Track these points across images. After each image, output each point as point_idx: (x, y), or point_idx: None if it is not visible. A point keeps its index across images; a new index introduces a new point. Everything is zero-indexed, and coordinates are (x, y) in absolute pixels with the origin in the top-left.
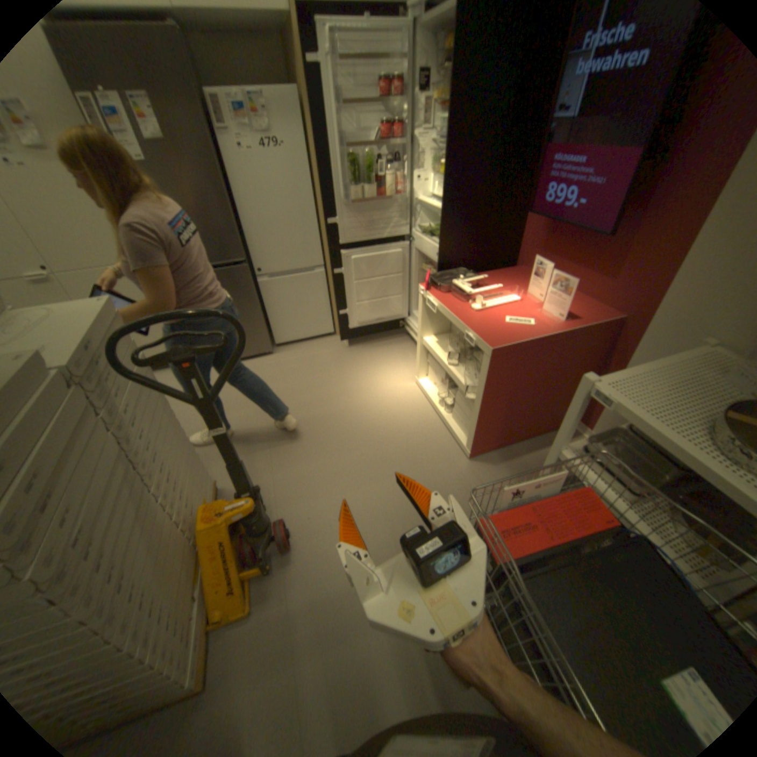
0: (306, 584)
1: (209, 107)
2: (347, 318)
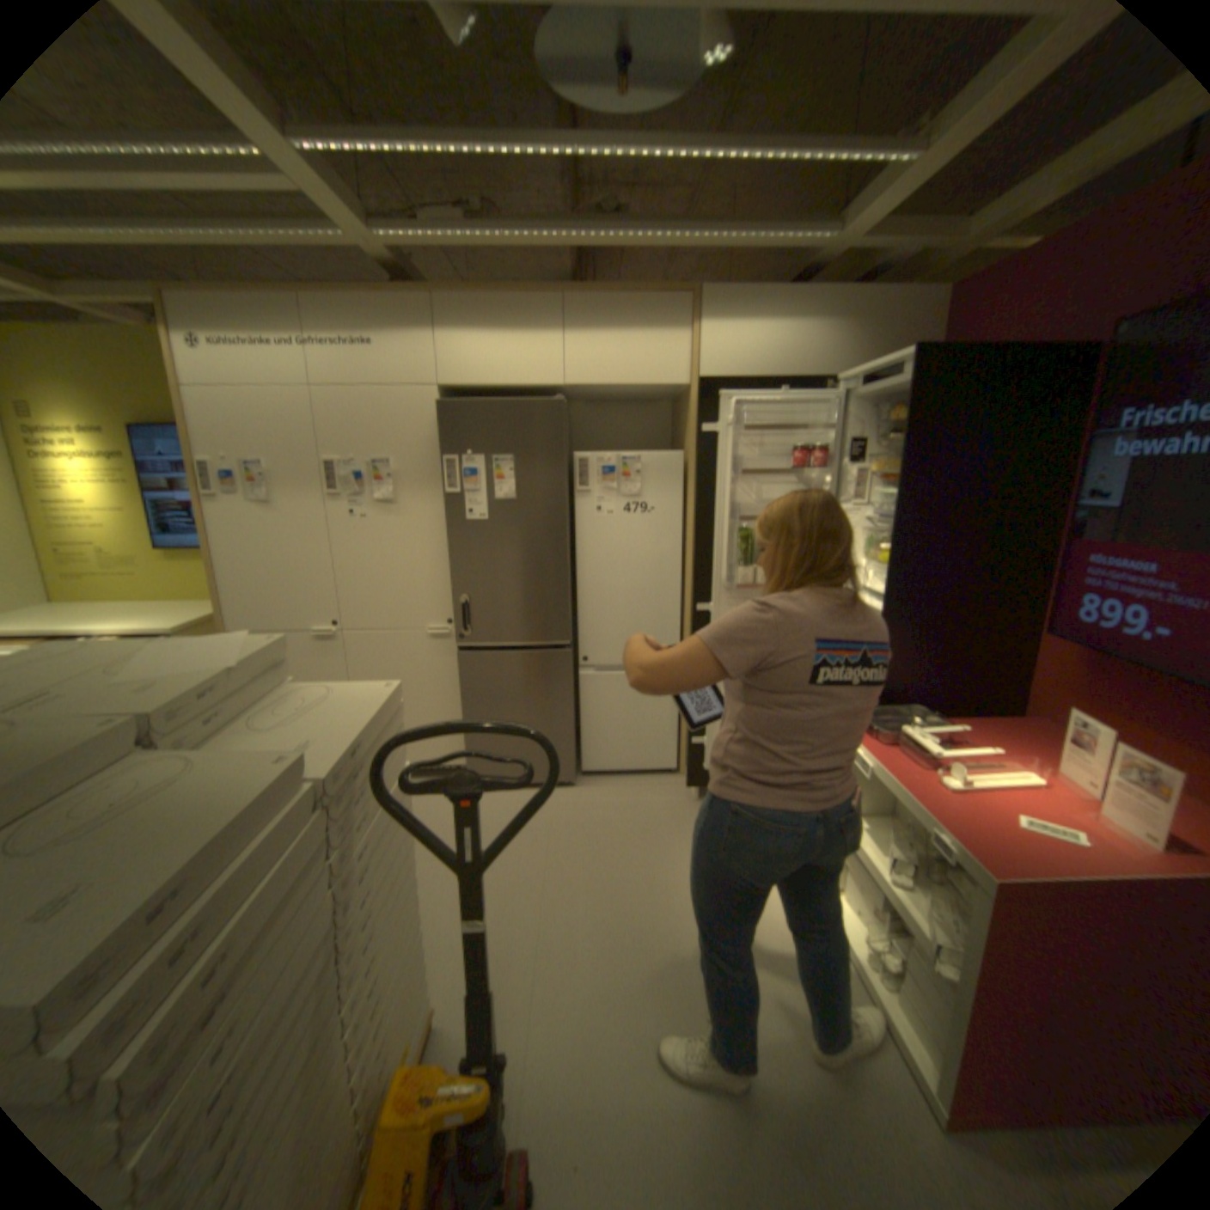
0: None
1: (575, 469)
2: (702, 750)
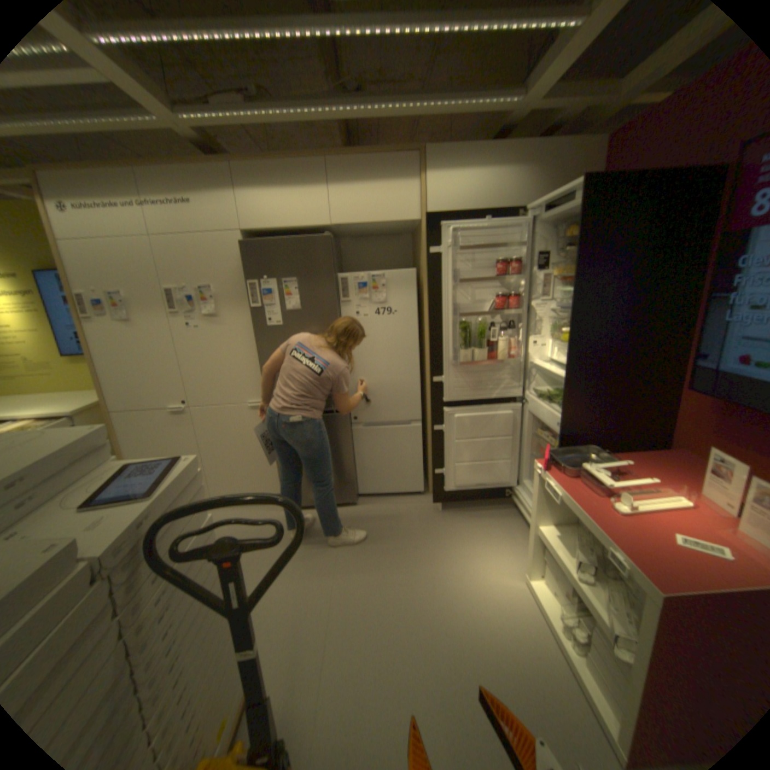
0: None
1: (343, 286)
2: (442, 478)
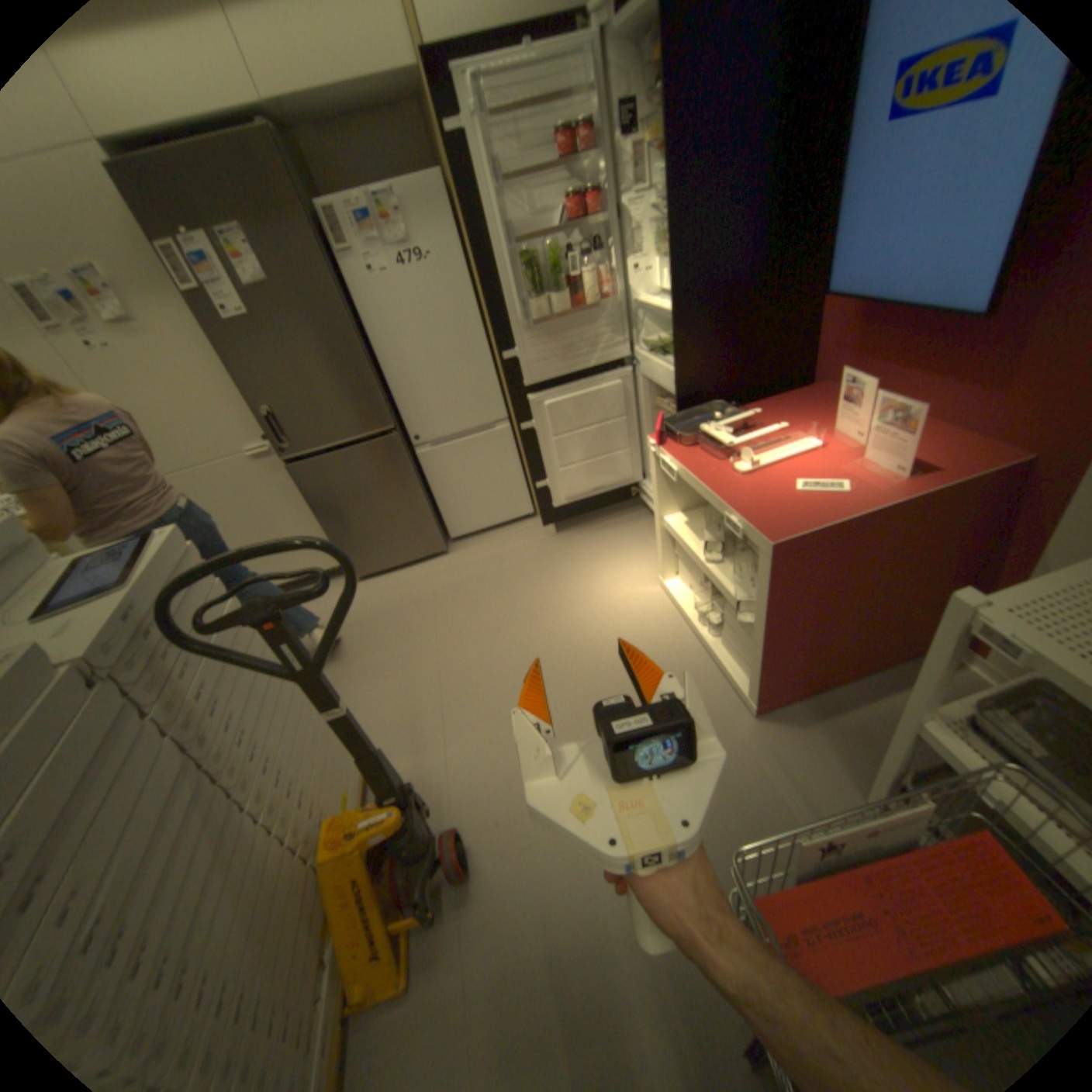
0: (492, 940)
1: (323, 224)
2: (547, 492)
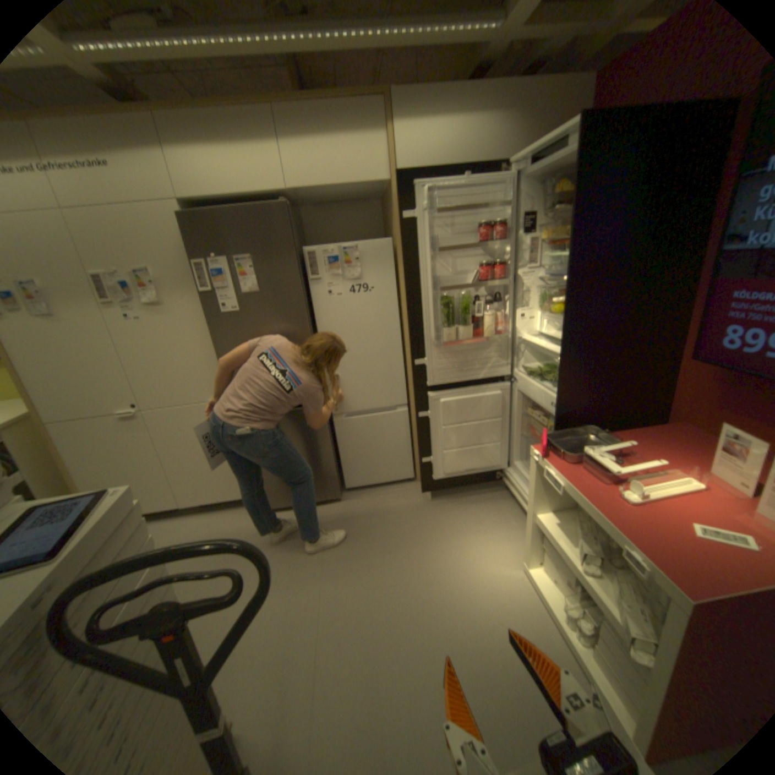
0: None
1: (306, 261)
2: (430, 466)
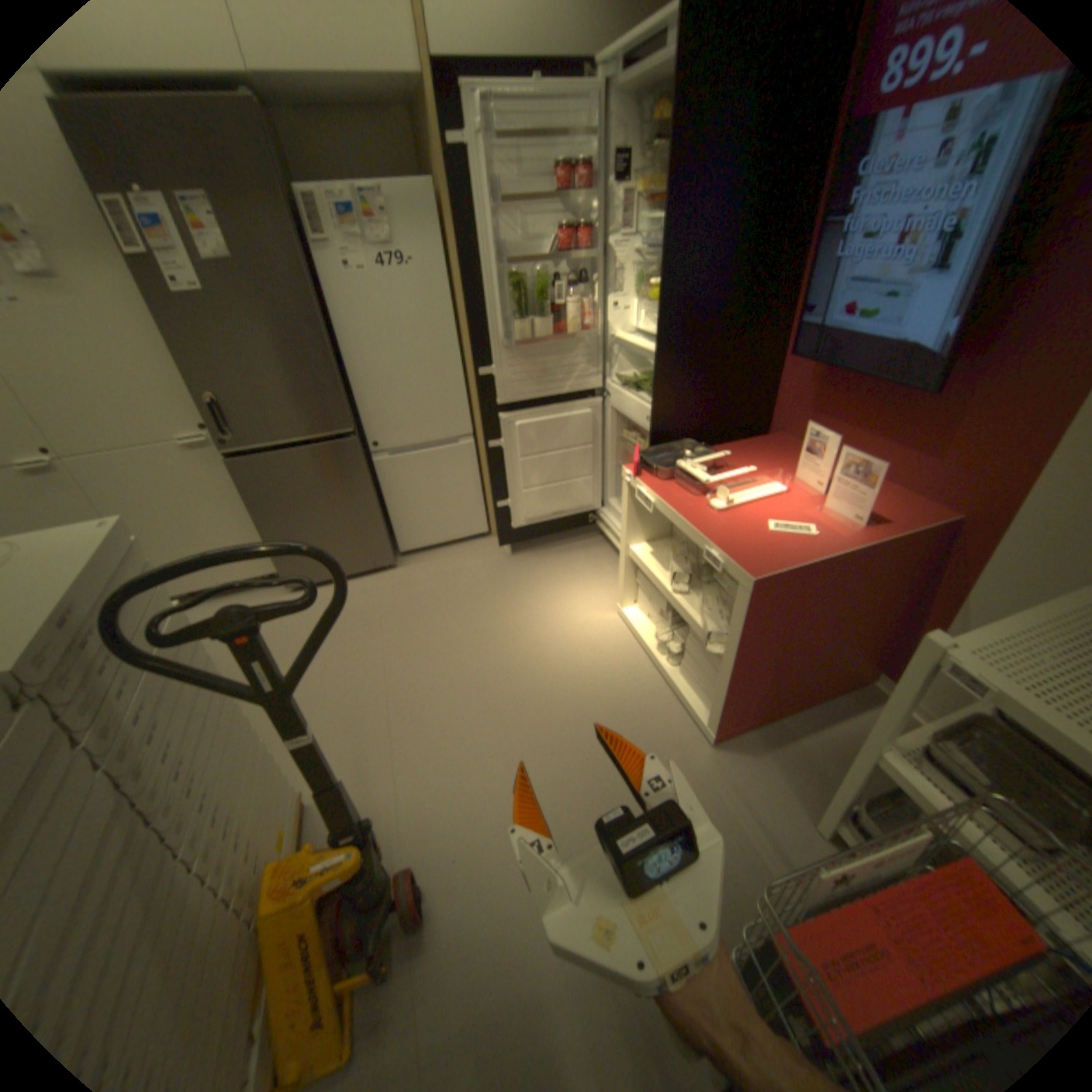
0: (450, 993)
1: (300, 211)
2: (508, 512)
